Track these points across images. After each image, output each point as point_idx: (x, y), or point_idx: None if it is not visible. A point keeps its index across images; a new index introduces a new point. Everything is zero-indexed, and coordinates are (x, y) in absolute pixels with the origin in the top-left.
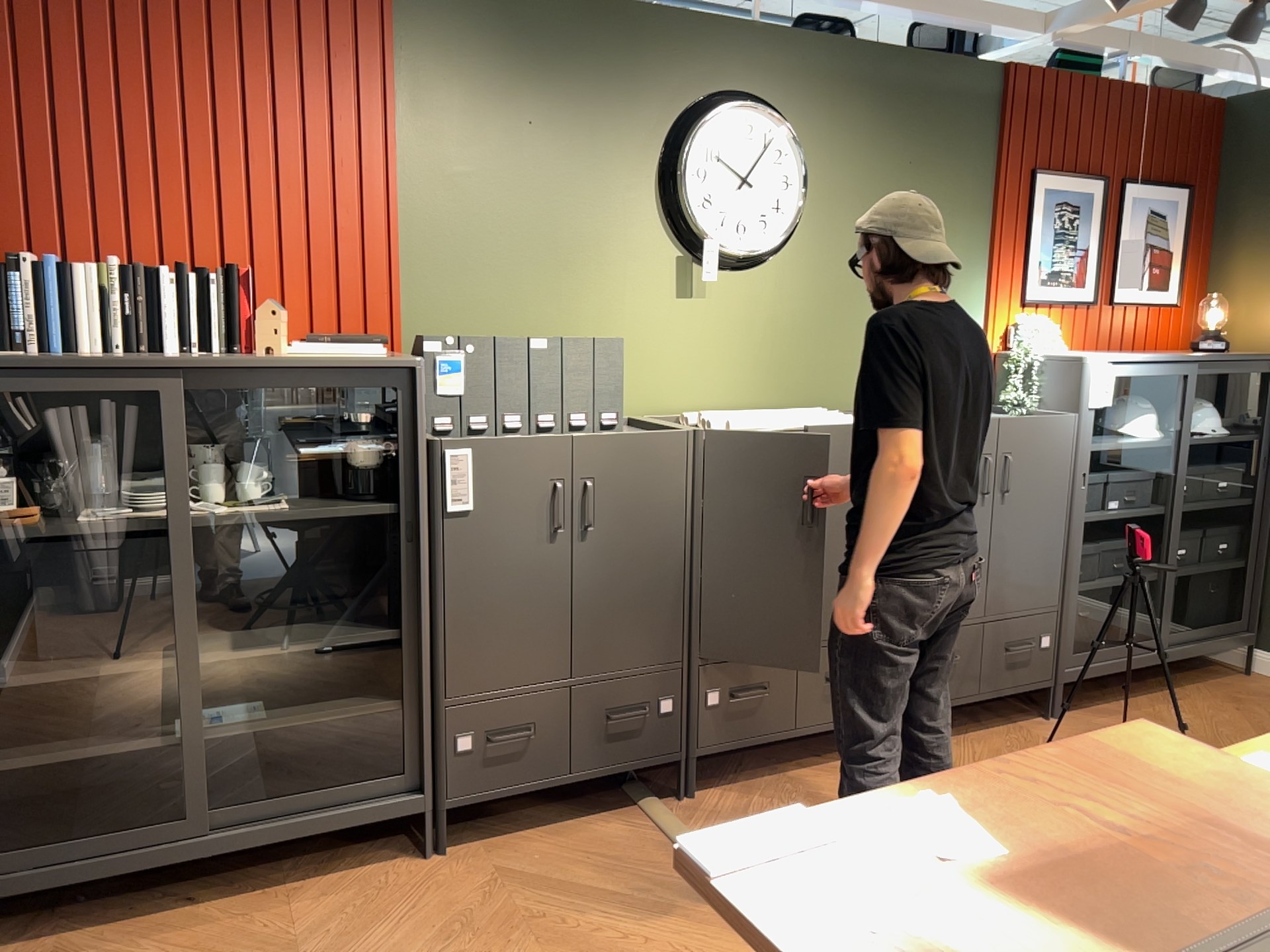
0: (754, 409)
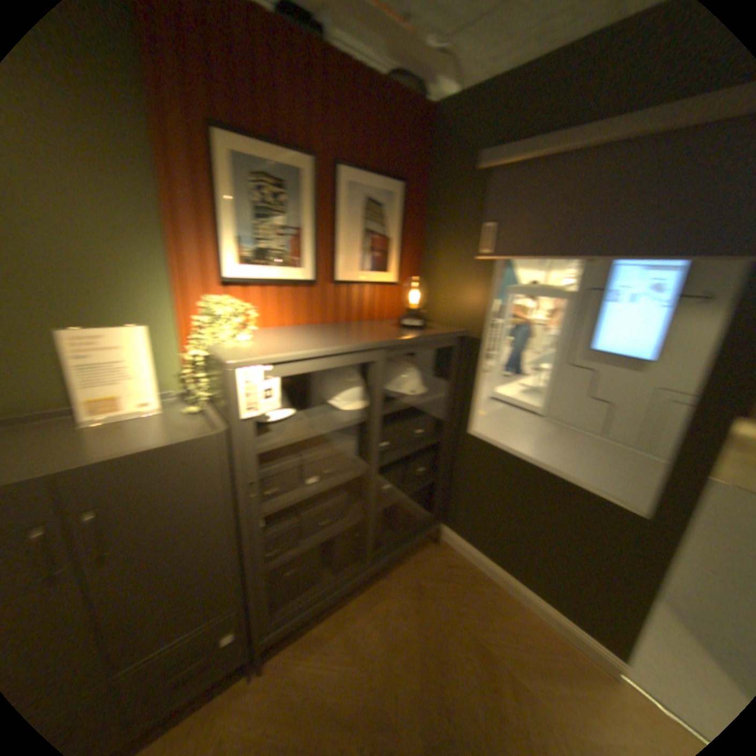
0: None
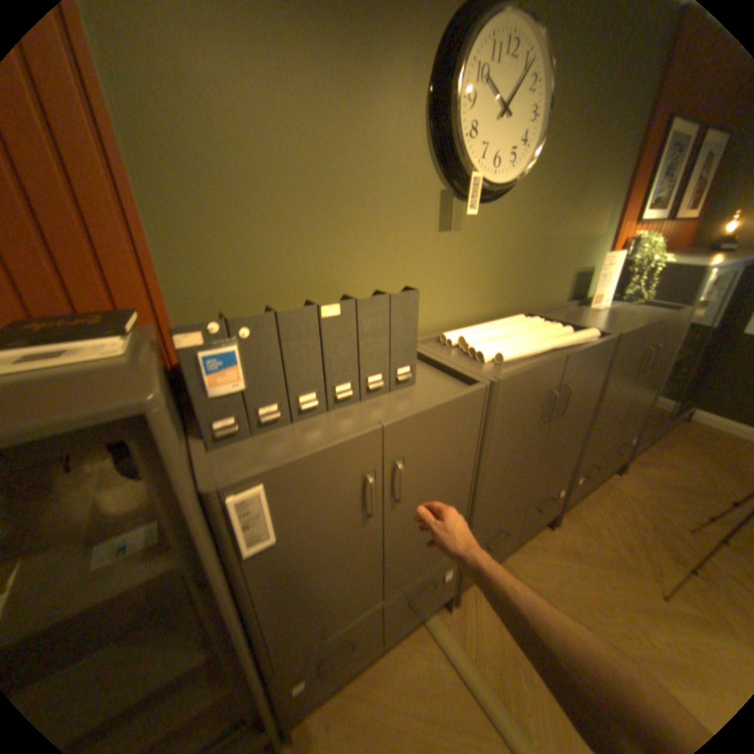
0: (483, 318)
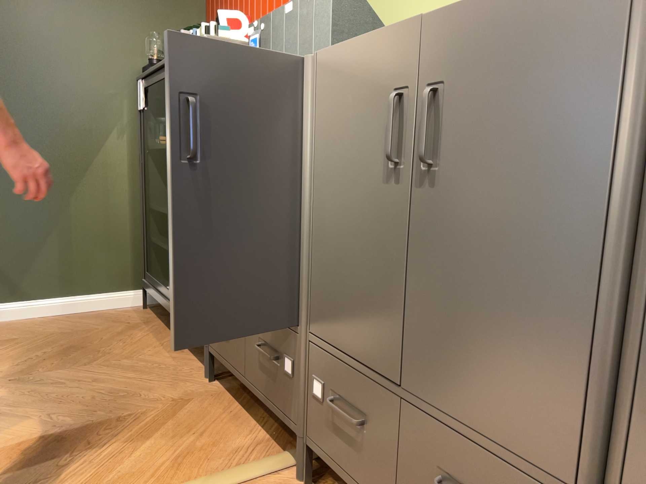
0: None
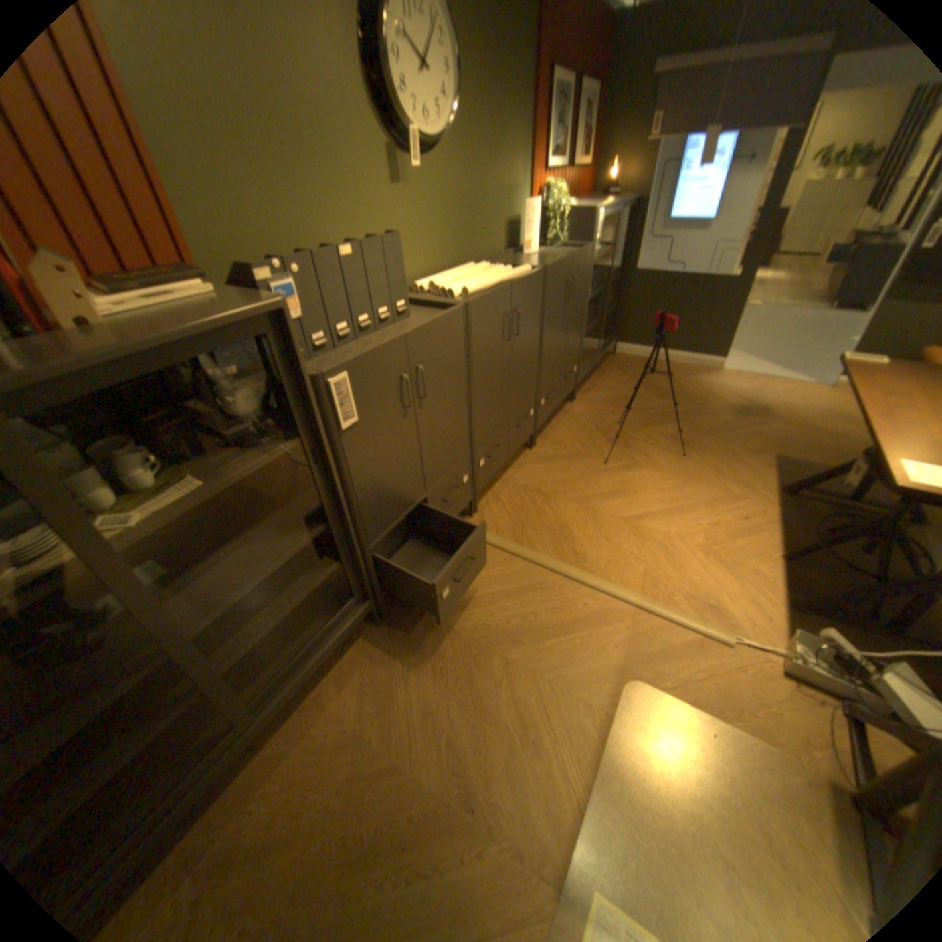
0: (441, 270)
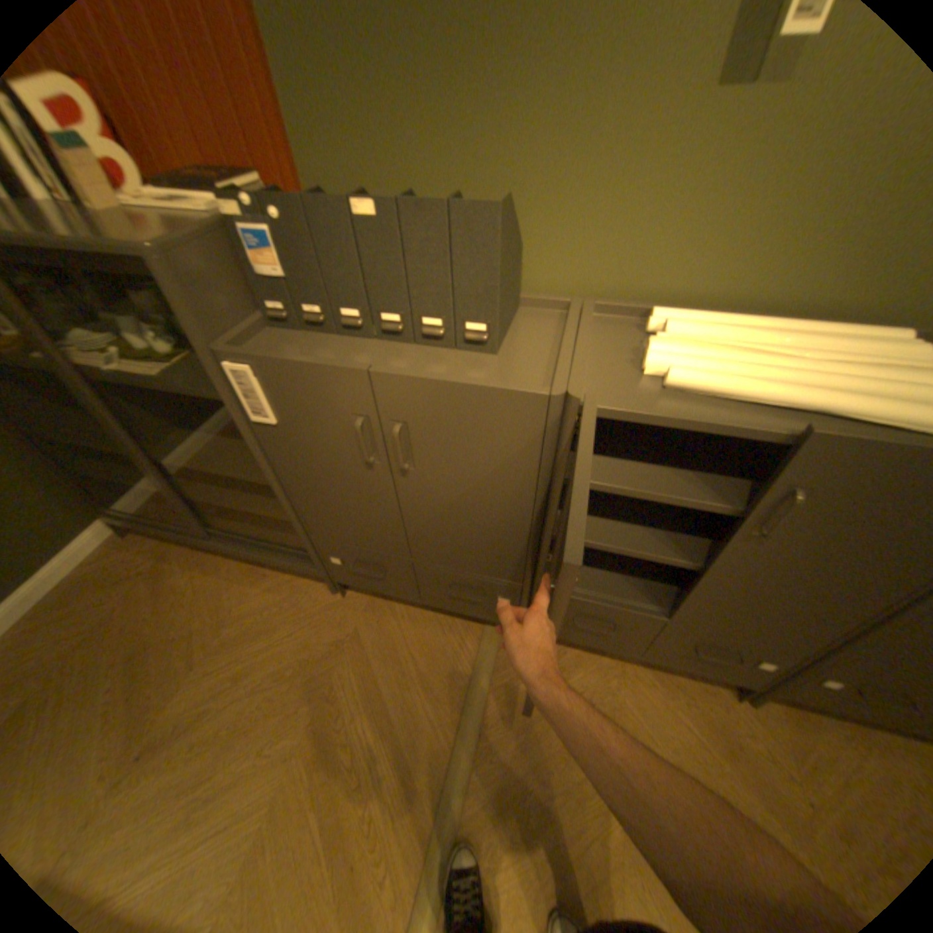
0: (799, 308)
